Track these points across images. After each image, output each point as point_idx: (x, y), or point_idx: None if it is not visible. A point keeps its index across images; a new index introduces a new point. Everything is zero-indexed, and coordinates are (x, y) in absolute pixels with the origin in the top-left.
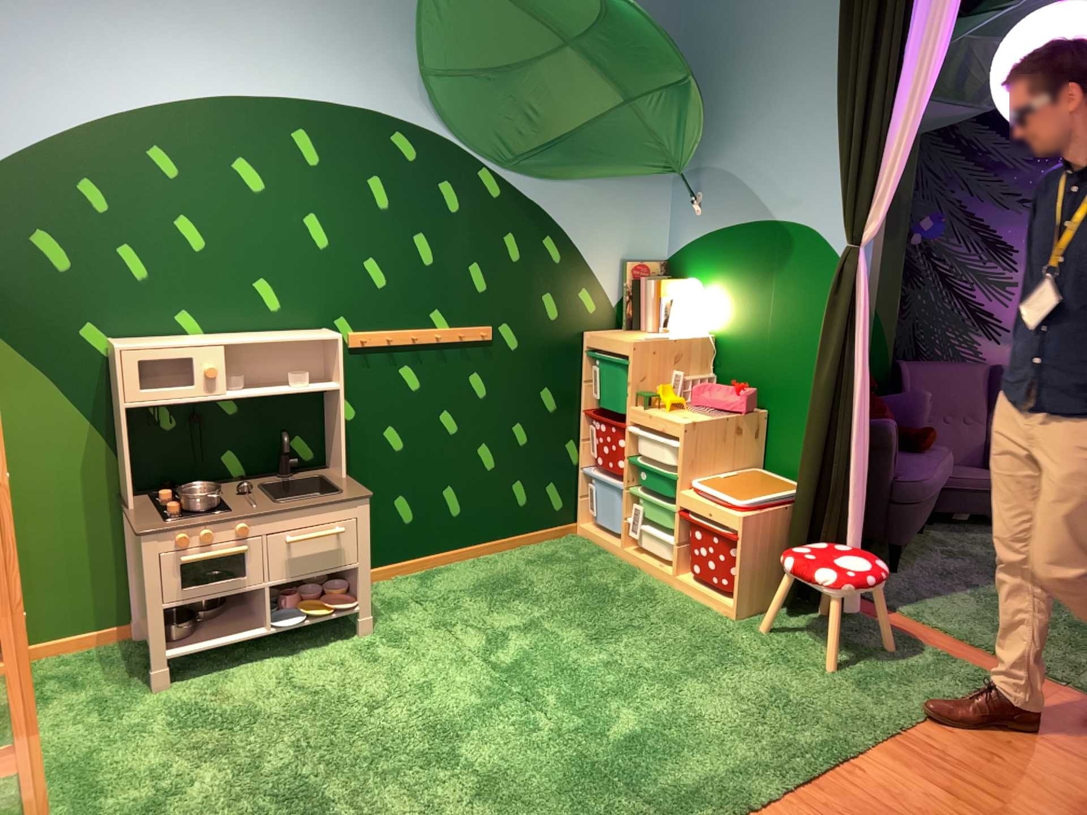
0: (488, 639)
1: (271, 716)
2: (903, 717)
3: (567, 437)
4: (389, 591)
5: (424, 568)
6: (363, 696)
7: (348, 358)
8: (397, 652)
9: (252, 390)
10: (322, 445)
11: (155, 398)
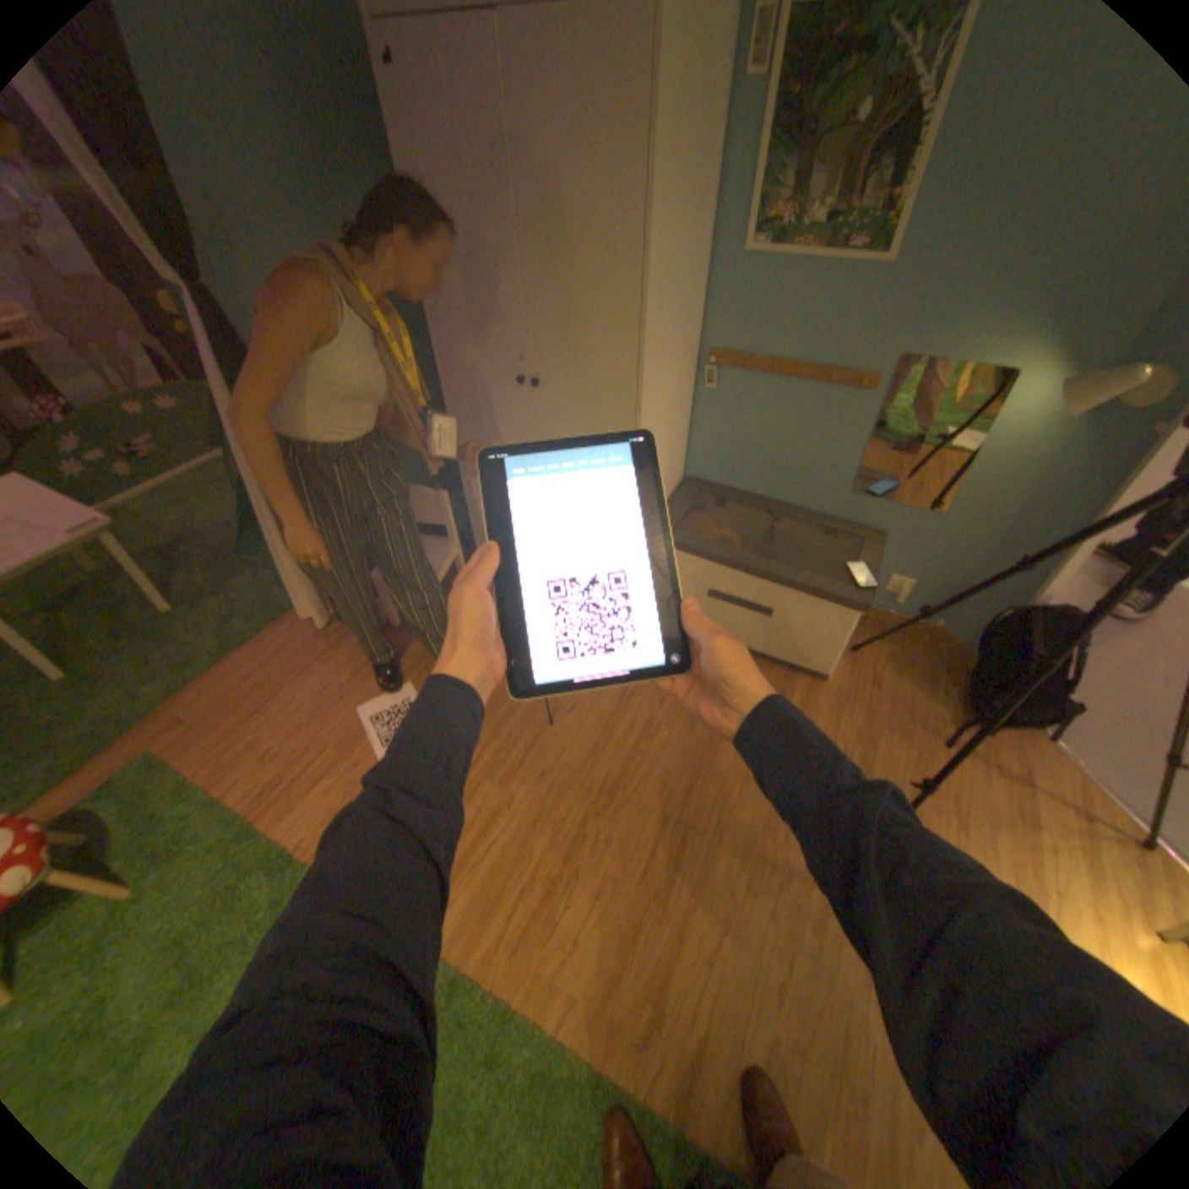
0: None
1: None
2: (217, 818)
3: None
4: None
5: None
6: None
7: None
8: None
9: None
10: None
11: None
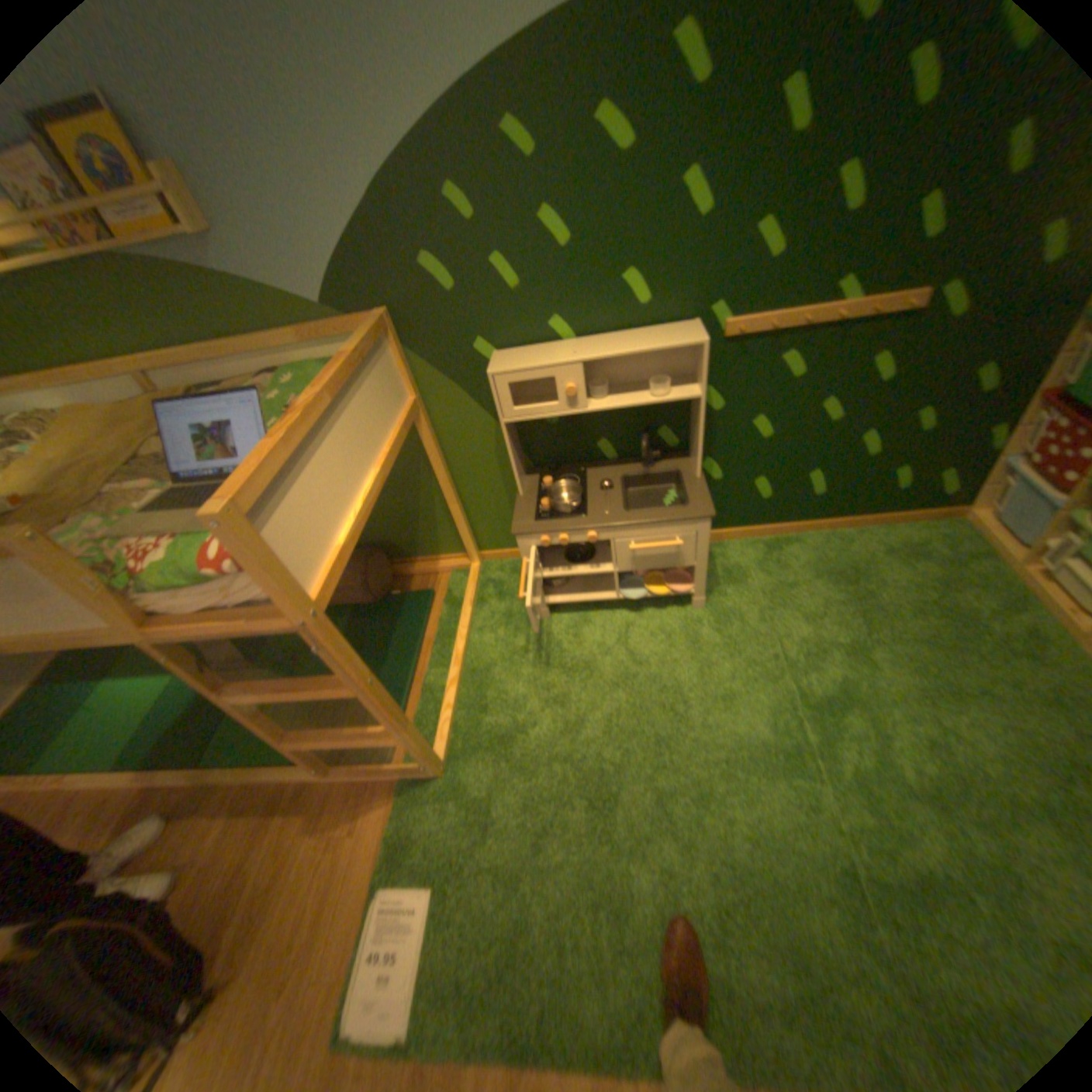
0: (806, 653)
1: (602, 675)
2: None
3: (996, 421)
4: (735, 554)
5: (774, 534)
6: (673, 683)
7: (723, 348)
8: (717, 639)
9: (613, 399)
10: (686, 435)
11: (525, 415)
